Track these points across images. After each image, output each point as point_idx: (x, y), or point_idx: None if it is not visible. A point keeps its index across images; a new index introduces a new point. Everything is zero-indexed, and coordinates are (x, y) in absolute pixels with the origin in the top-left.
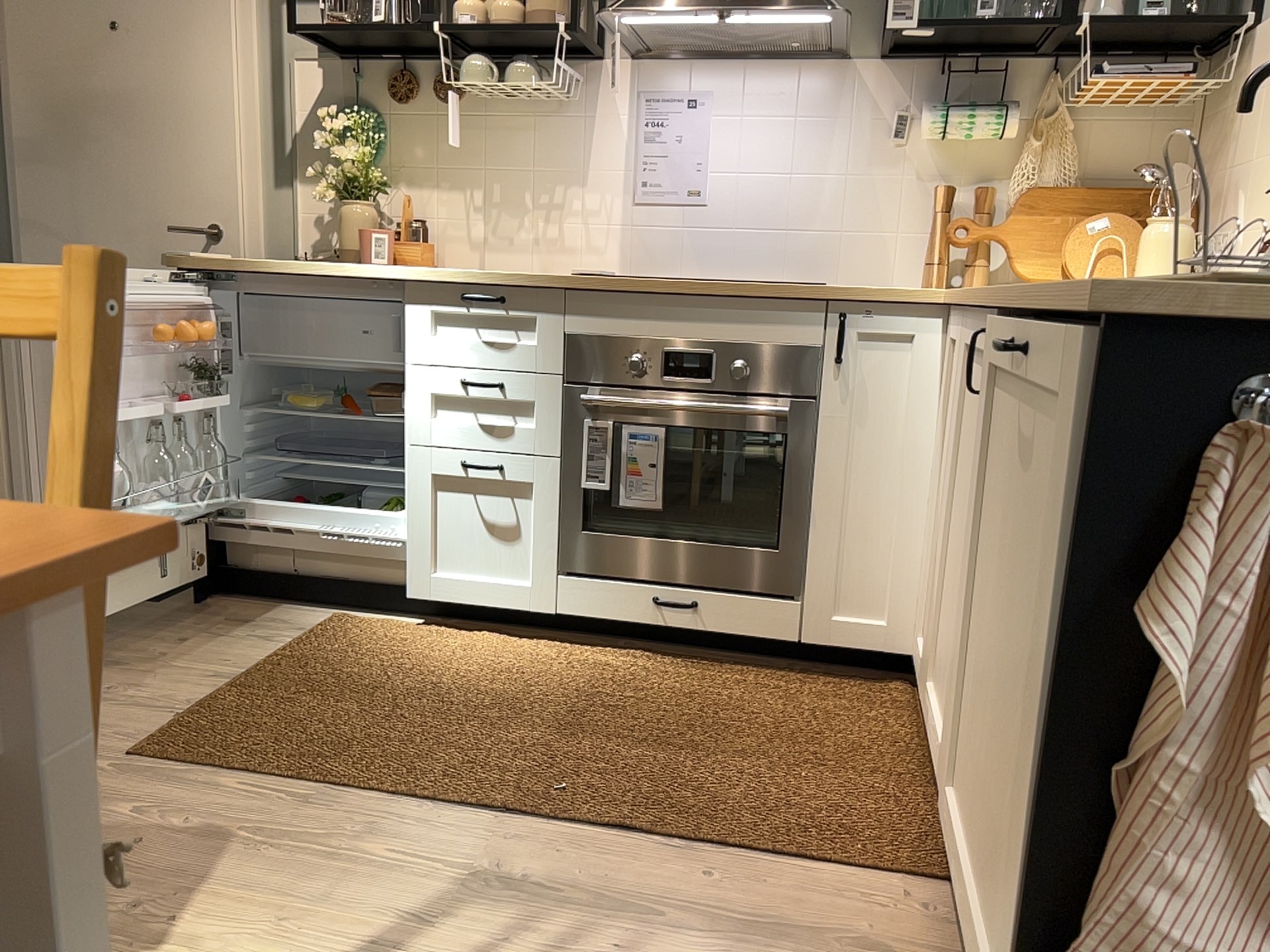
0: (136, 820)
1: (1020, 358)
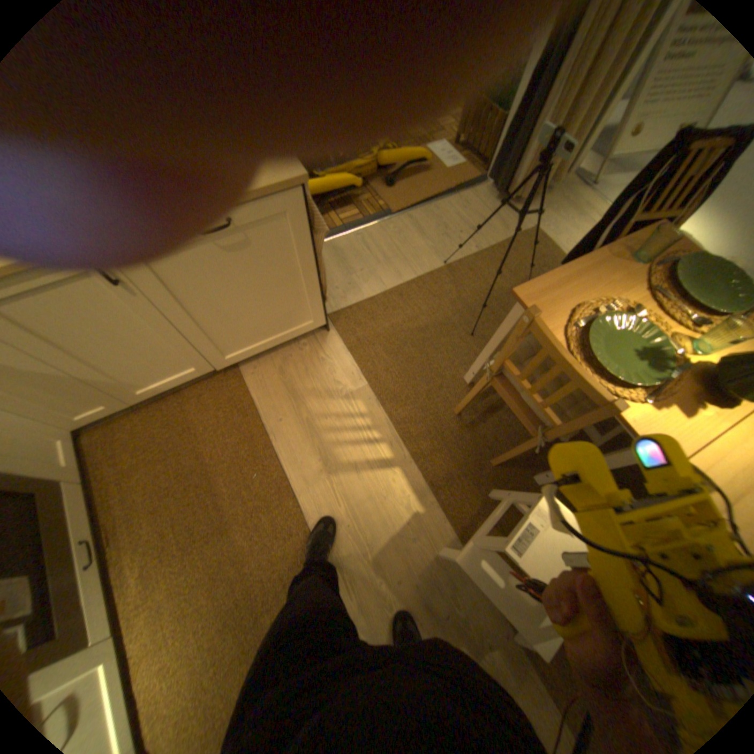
0: (390, 612)
1: (223, 227)
